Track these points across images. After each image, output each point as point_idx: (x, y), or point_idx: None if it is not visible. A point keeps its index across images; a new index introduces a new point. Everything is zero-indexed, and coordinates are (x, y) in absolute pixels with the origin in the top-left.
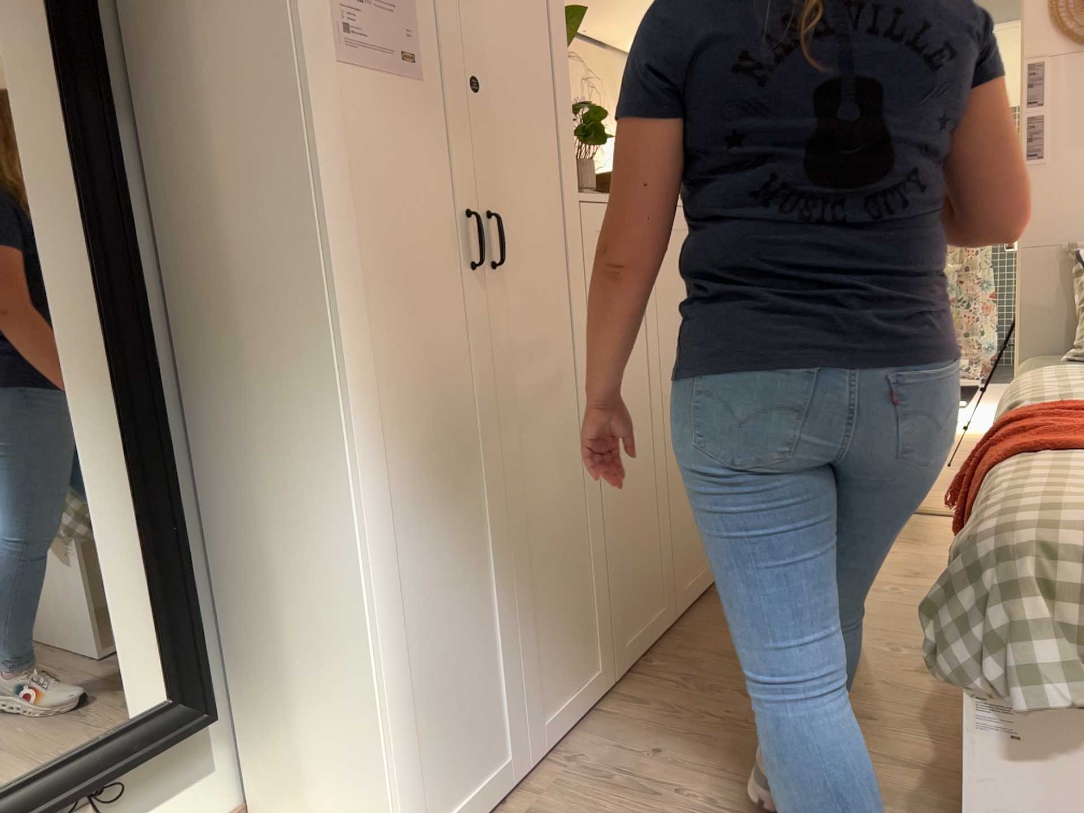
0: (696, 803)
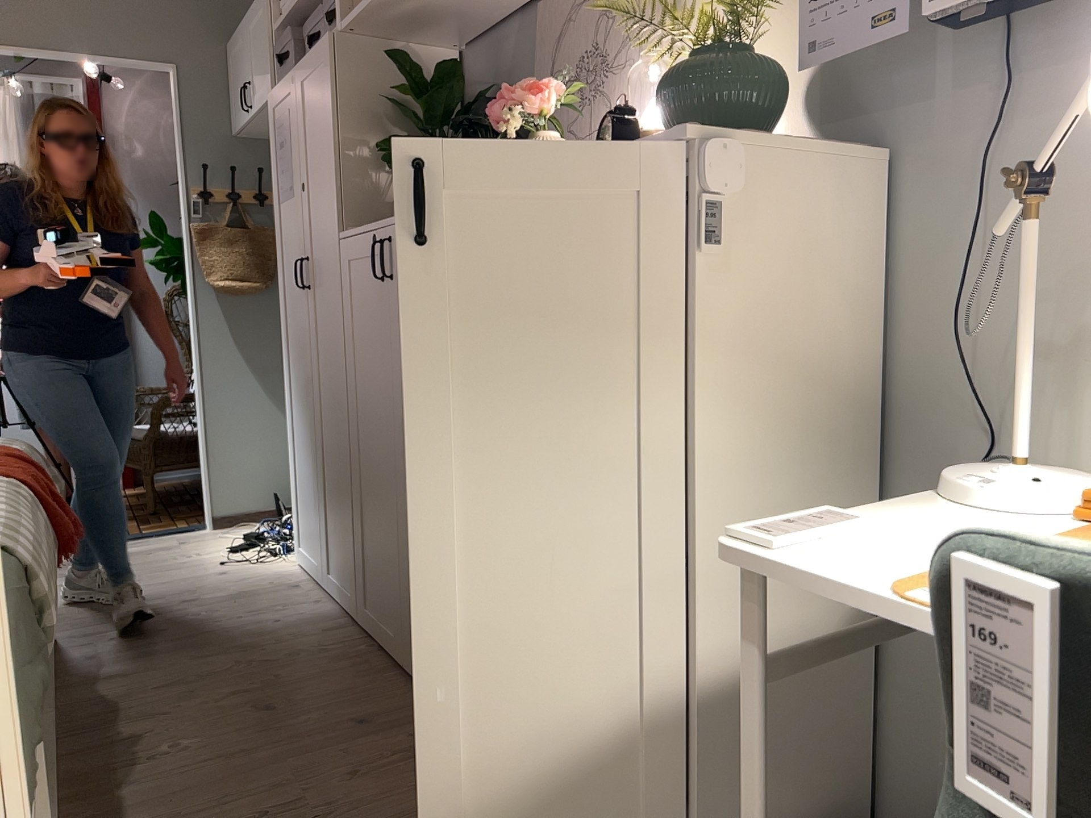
0: (228, 622)
